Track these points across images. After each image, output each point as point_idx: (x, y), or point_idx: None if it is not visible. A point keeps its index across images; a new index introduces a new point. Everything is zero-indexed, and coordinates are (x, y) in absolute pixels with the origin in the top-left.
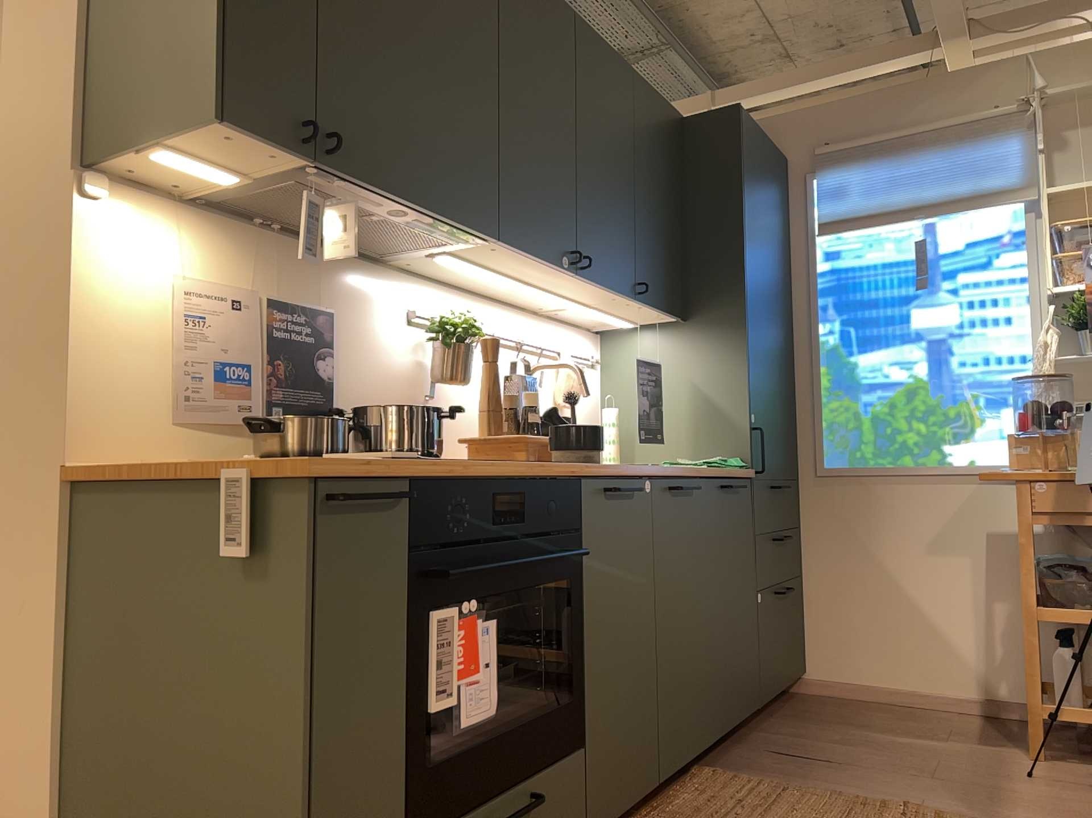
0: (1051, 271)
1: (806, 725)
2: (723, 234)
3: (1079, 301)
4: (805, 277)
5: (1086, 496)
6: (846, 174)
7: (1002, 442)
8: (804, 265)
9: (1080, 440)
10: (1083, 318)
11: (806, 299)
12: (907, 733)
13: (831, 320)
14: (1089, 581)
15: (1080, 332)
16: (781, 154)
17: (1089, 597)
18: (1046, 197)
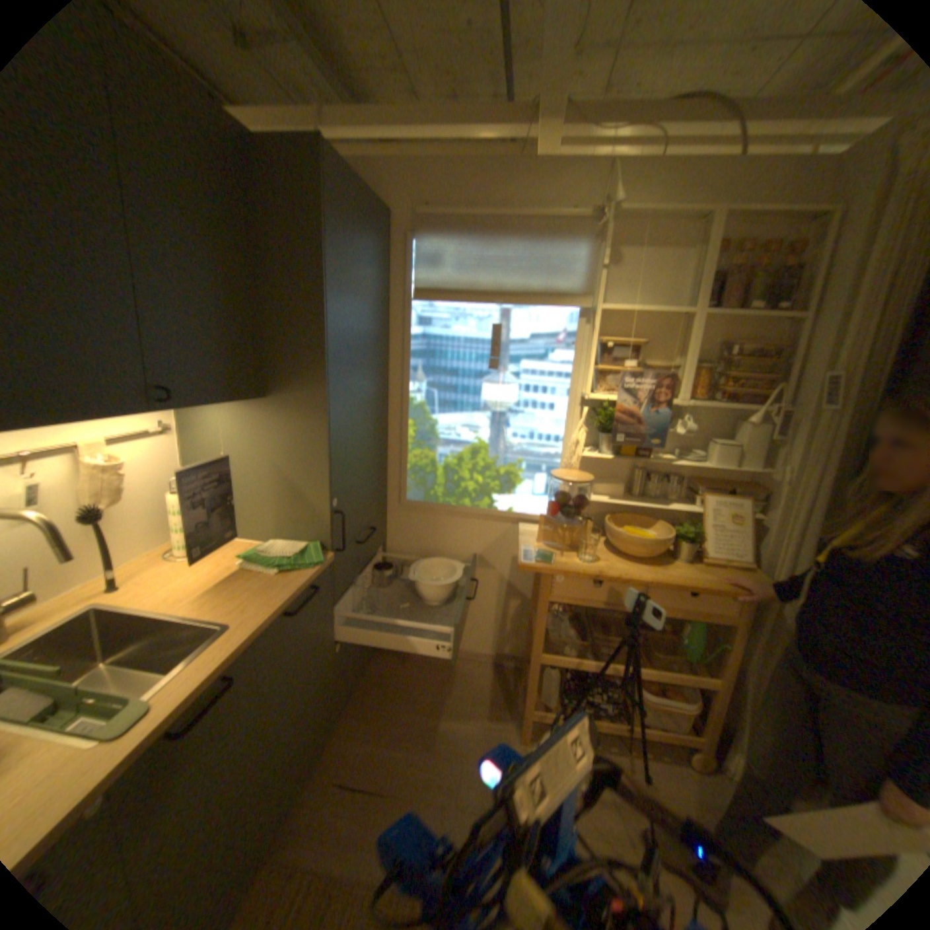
0: (589, 372)
1: (373, 717)
2: (302, 306)
3: (606, 408)
4: (400, 337)
5: (590, 590)
6: (443, 244)
7: (532, 498)
8: (400, 326)
9: (589, 528)
10: (609, 427)
11: (400, 359)
12: (443, 714)
13: (419, 381)
14: (576, 631)
15: (602, 434)
16: (386, 204)
17: (575, 648)
18: (601, 310)
